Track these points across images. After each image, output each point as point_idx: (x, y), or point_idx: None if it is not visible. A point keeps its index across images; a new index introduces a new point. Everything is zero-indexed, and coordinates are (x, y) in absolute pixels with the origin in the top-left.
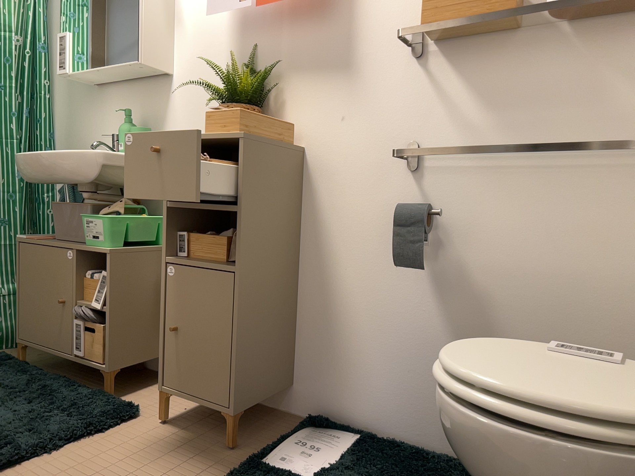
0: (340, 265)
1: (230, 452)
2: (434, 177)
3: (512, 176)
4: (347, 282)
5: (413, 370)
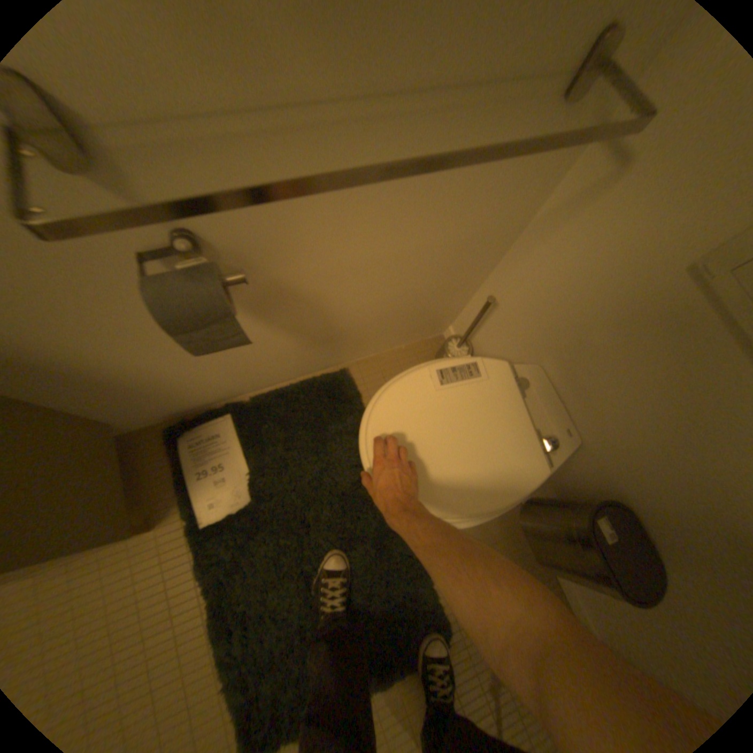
0: (58, 347)
1: (149, 531)
2: (157, 167)
3: (339, 138)
4: (95, 354)
5: (251, 362)
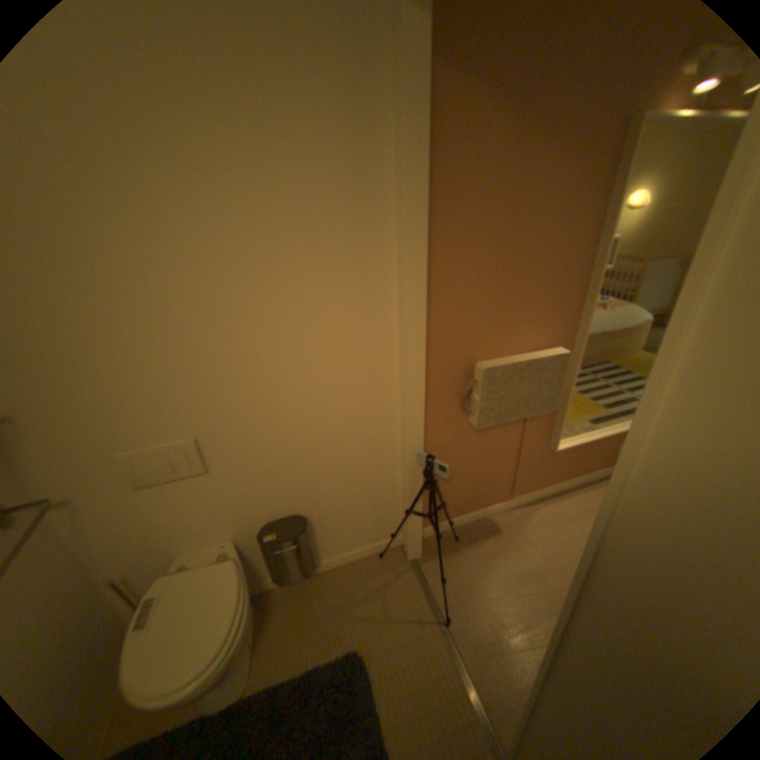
0: None
1: None
2: None
3: None
4: None
5: None
